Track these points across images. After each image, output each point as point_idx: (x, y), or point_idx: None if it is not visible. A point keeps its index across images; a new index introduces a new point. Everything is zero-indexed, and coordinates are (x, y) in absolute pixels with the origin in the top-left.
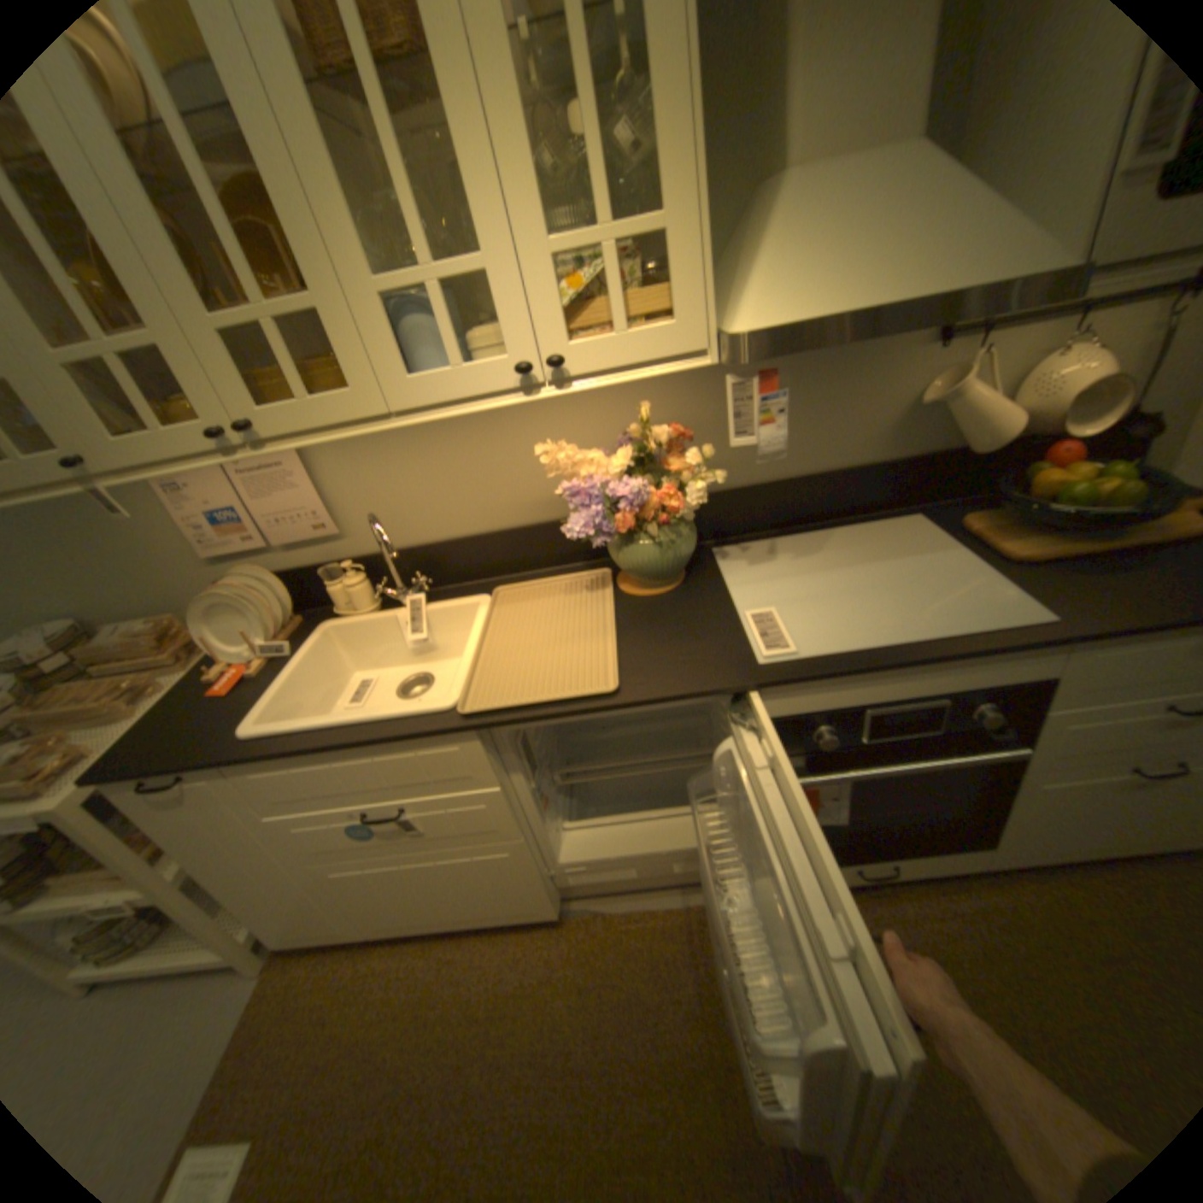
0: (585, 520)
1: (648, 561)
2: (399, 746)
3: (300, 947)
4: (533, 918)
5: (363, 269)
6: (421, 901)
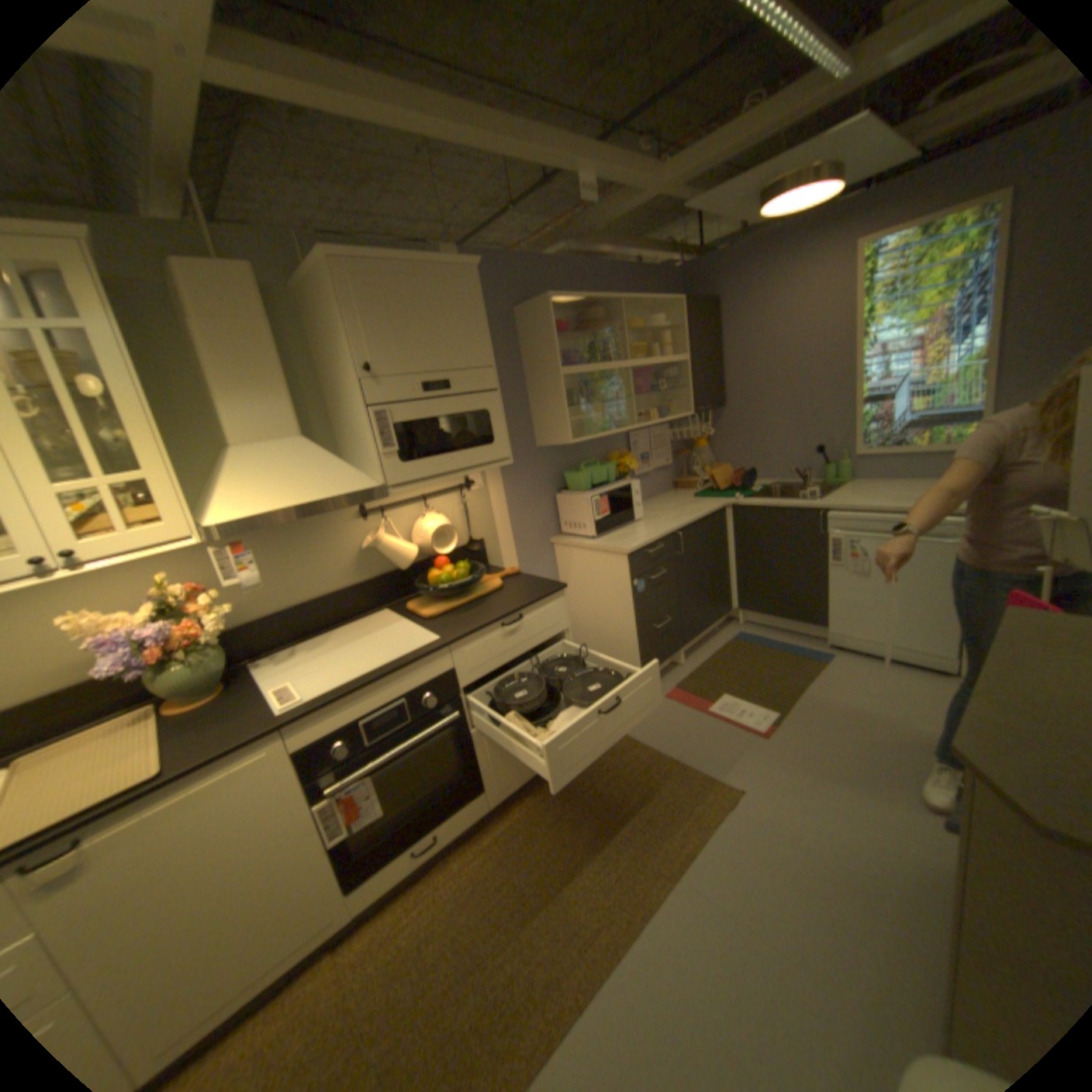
0: (114, 662)
1: (184, 681)
2: None
3: None
4: None
5: None
6: None
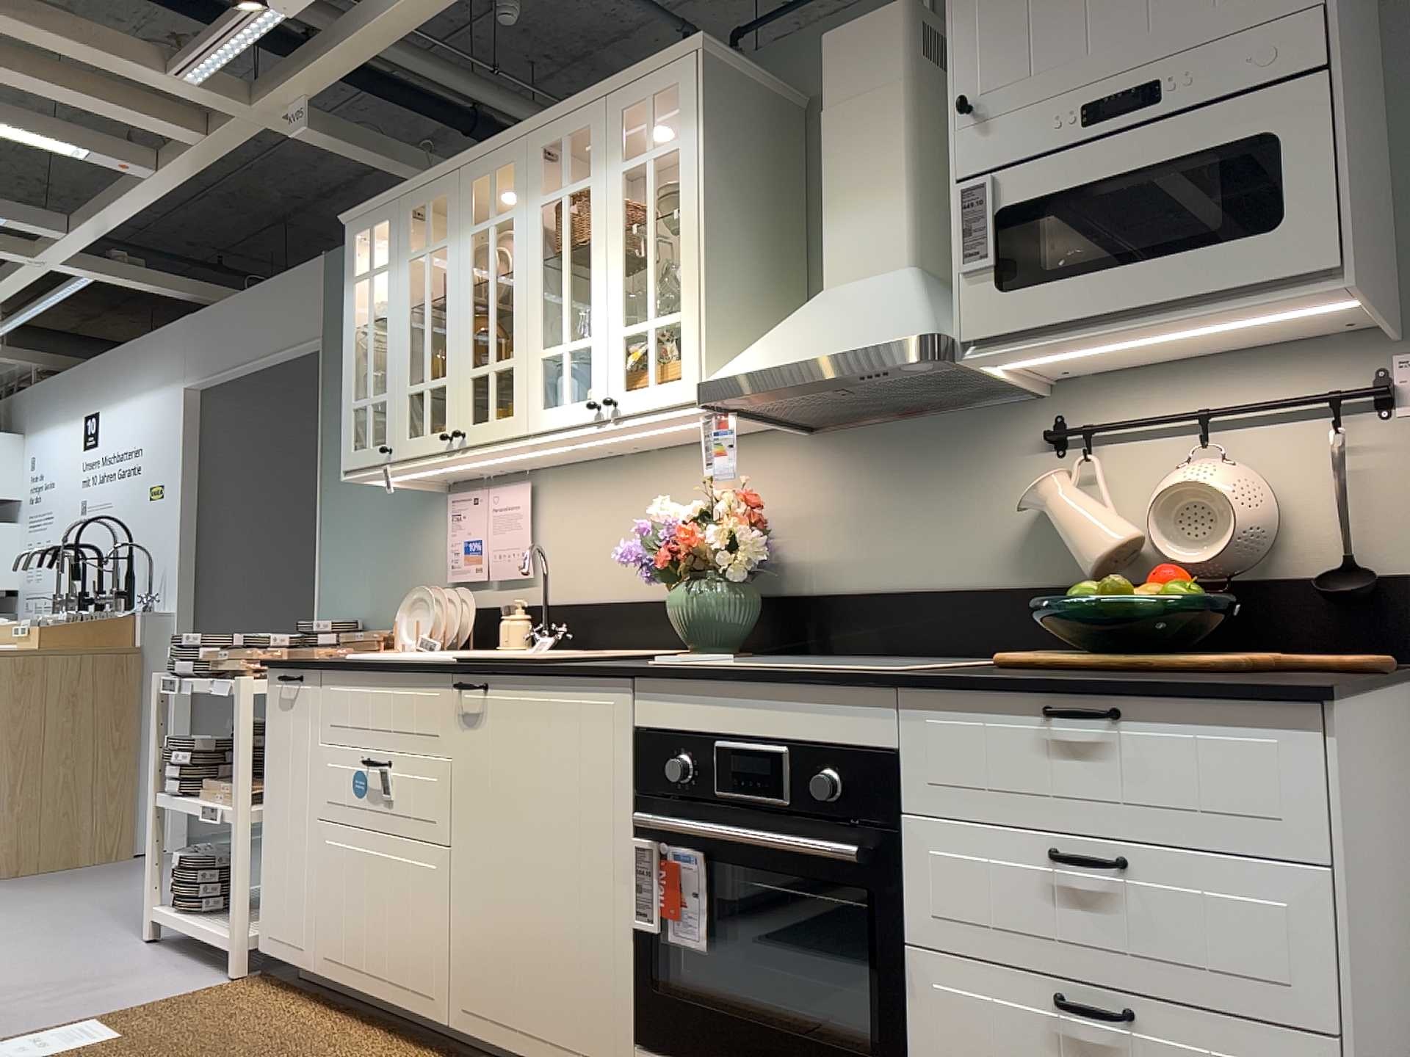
0: (640, 554)
1: (686, 613)
2: (408, 681)
3: (275, 956)
4: (429, 1007)
5: (537, 345)
6: (364, 920)
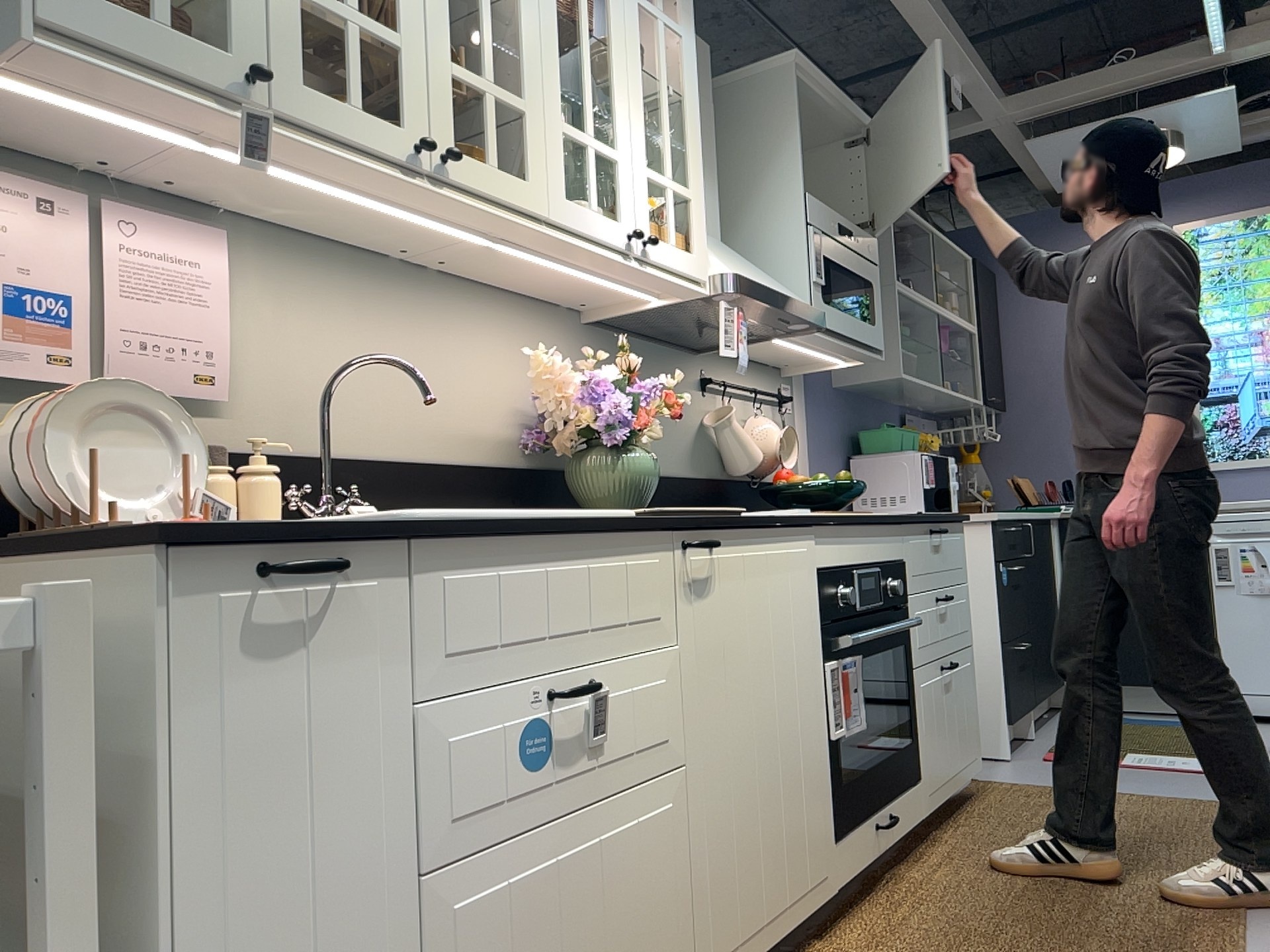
0: (607, 410)
1: (636, 478)
2: (612, 547)
3: None
4: None
5: (558, 112)
6: None
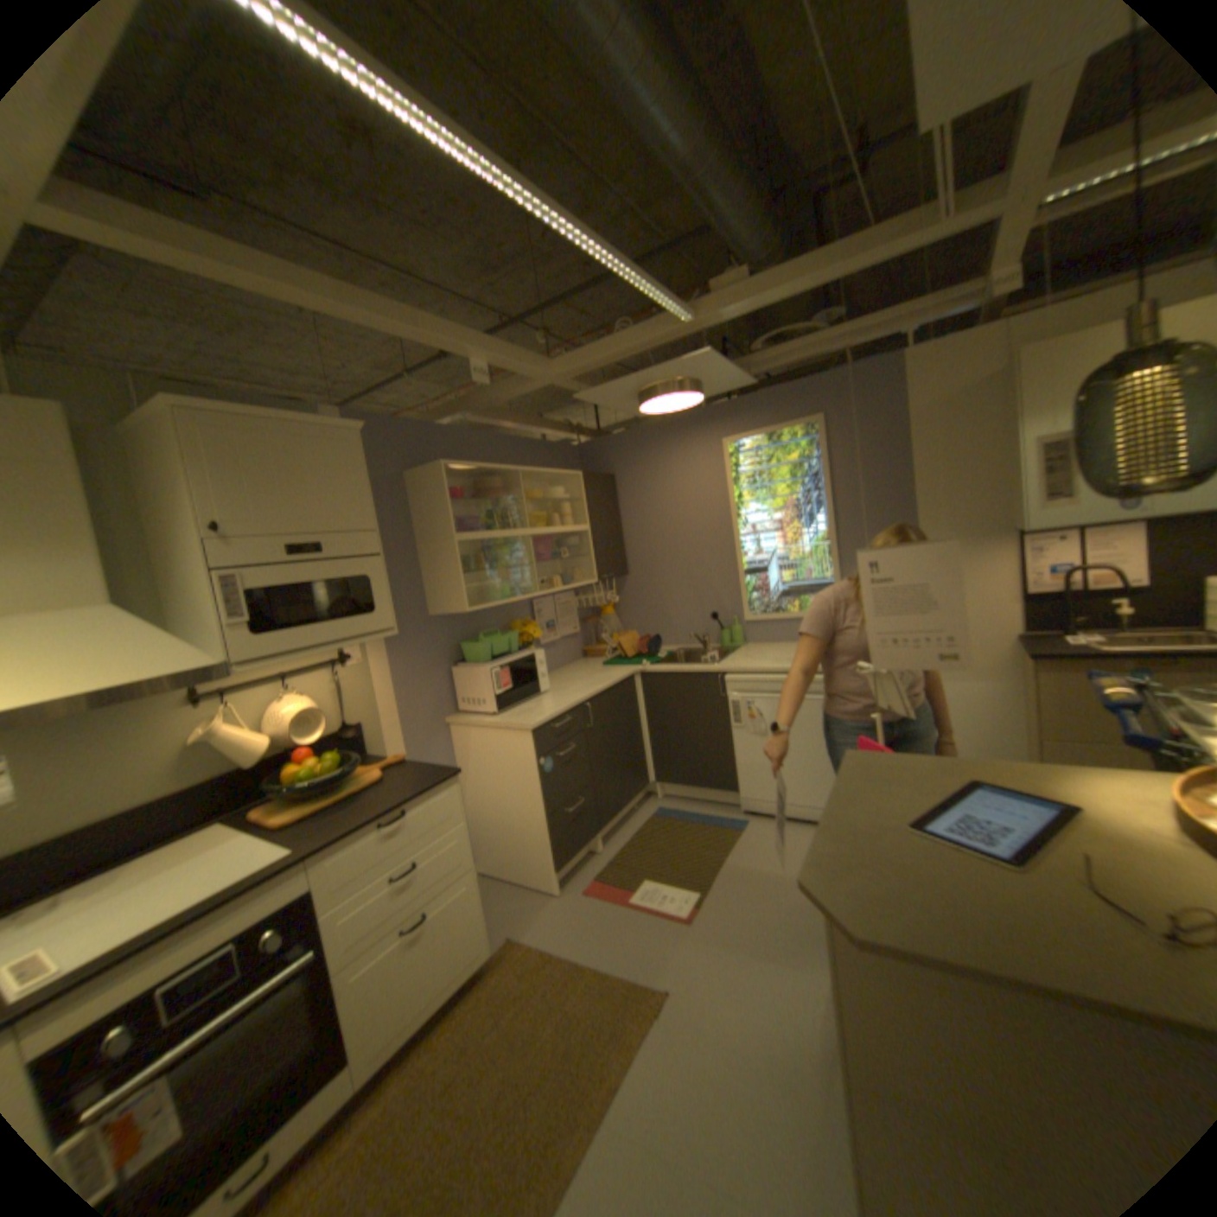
0: None
1: None
2: None
3: None
4: None
5: None
6: None
